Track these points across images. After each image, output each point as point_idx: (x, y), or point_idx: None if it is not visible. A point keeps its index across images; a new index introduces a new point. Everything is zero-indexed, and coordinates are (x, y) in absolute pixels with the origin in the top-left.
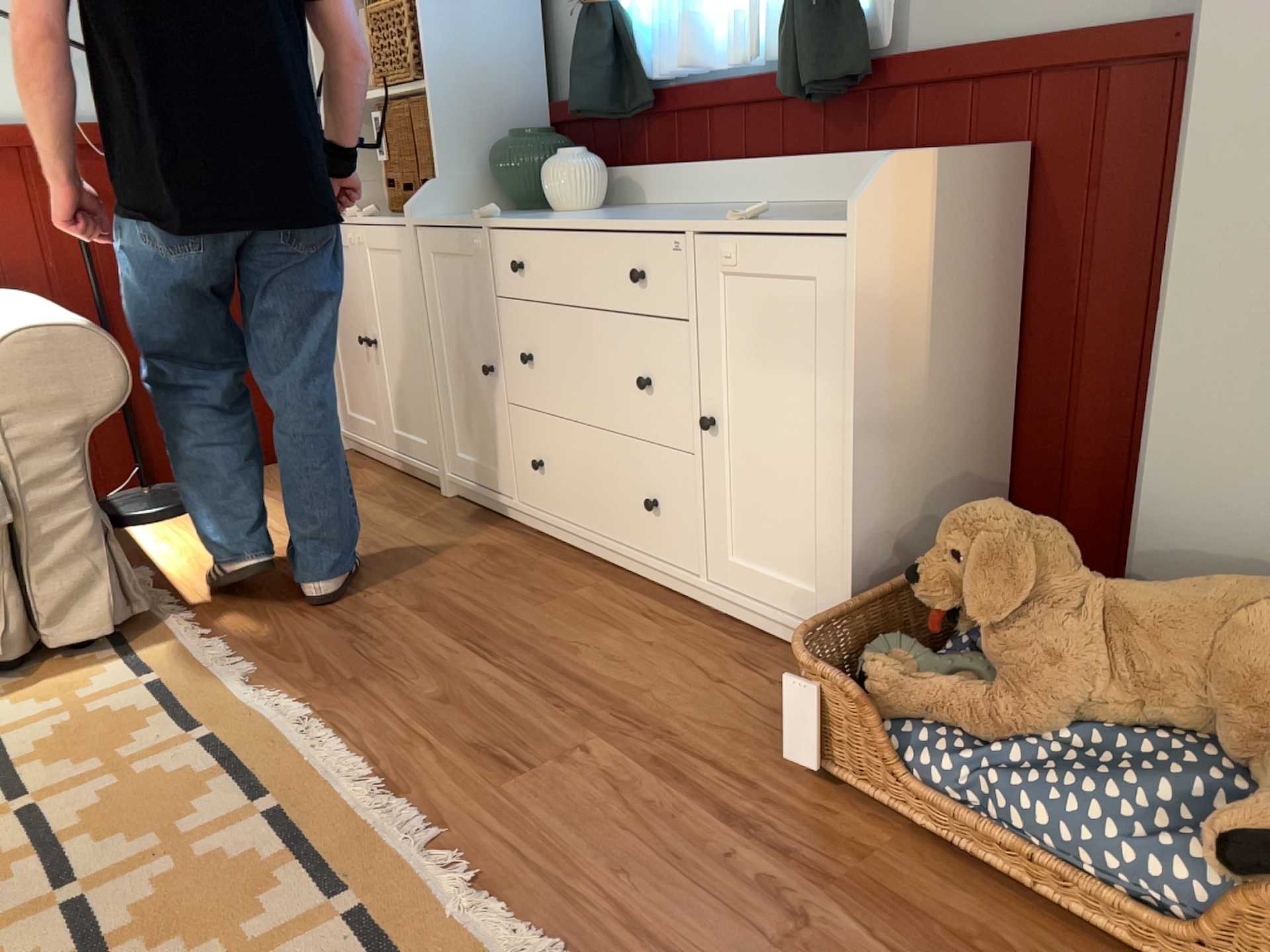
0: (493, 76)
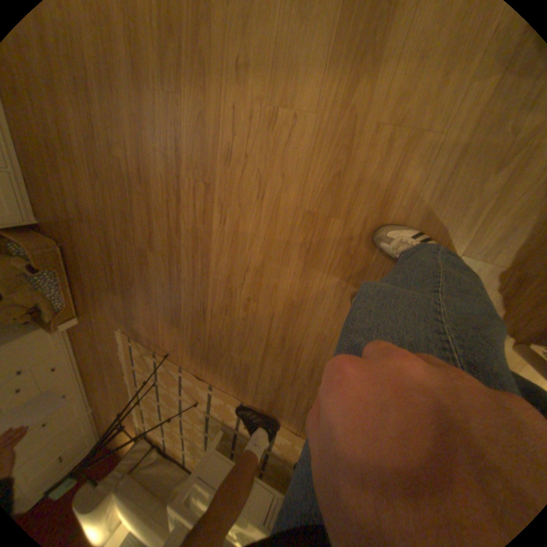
0: None
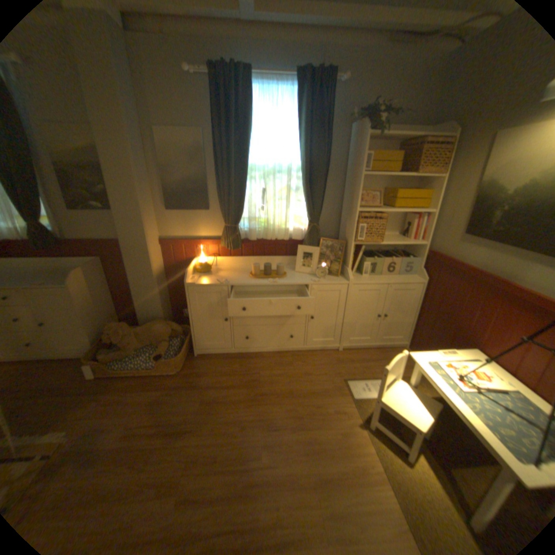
0: None
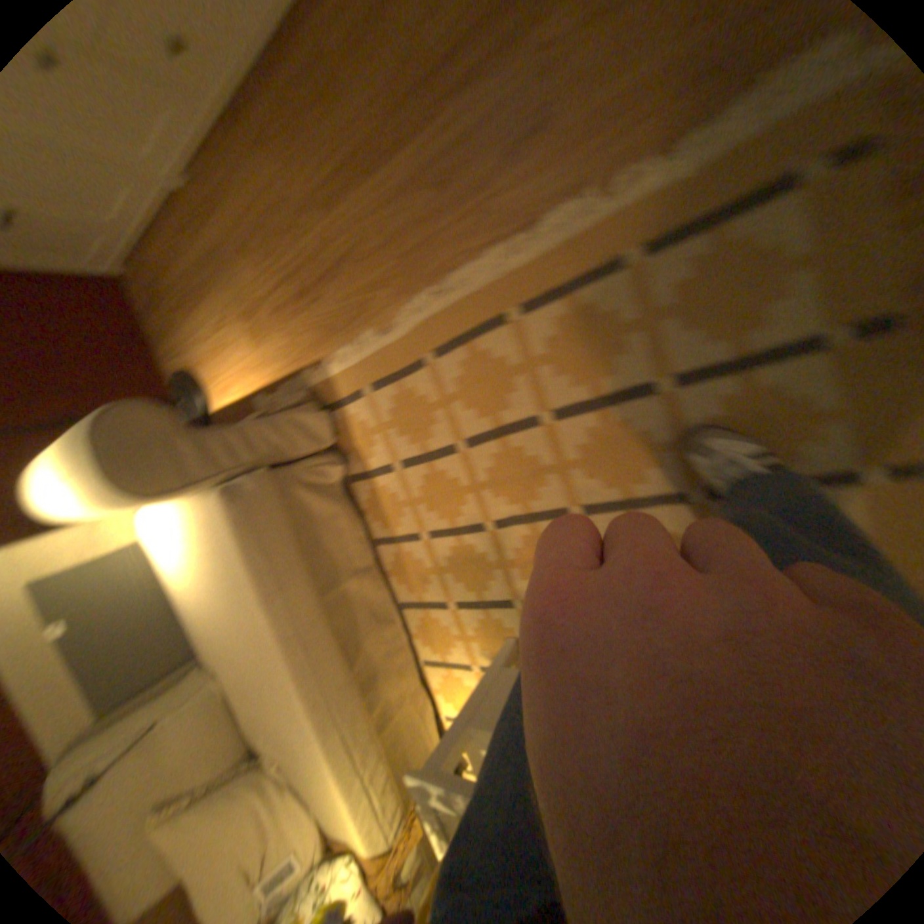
0: None
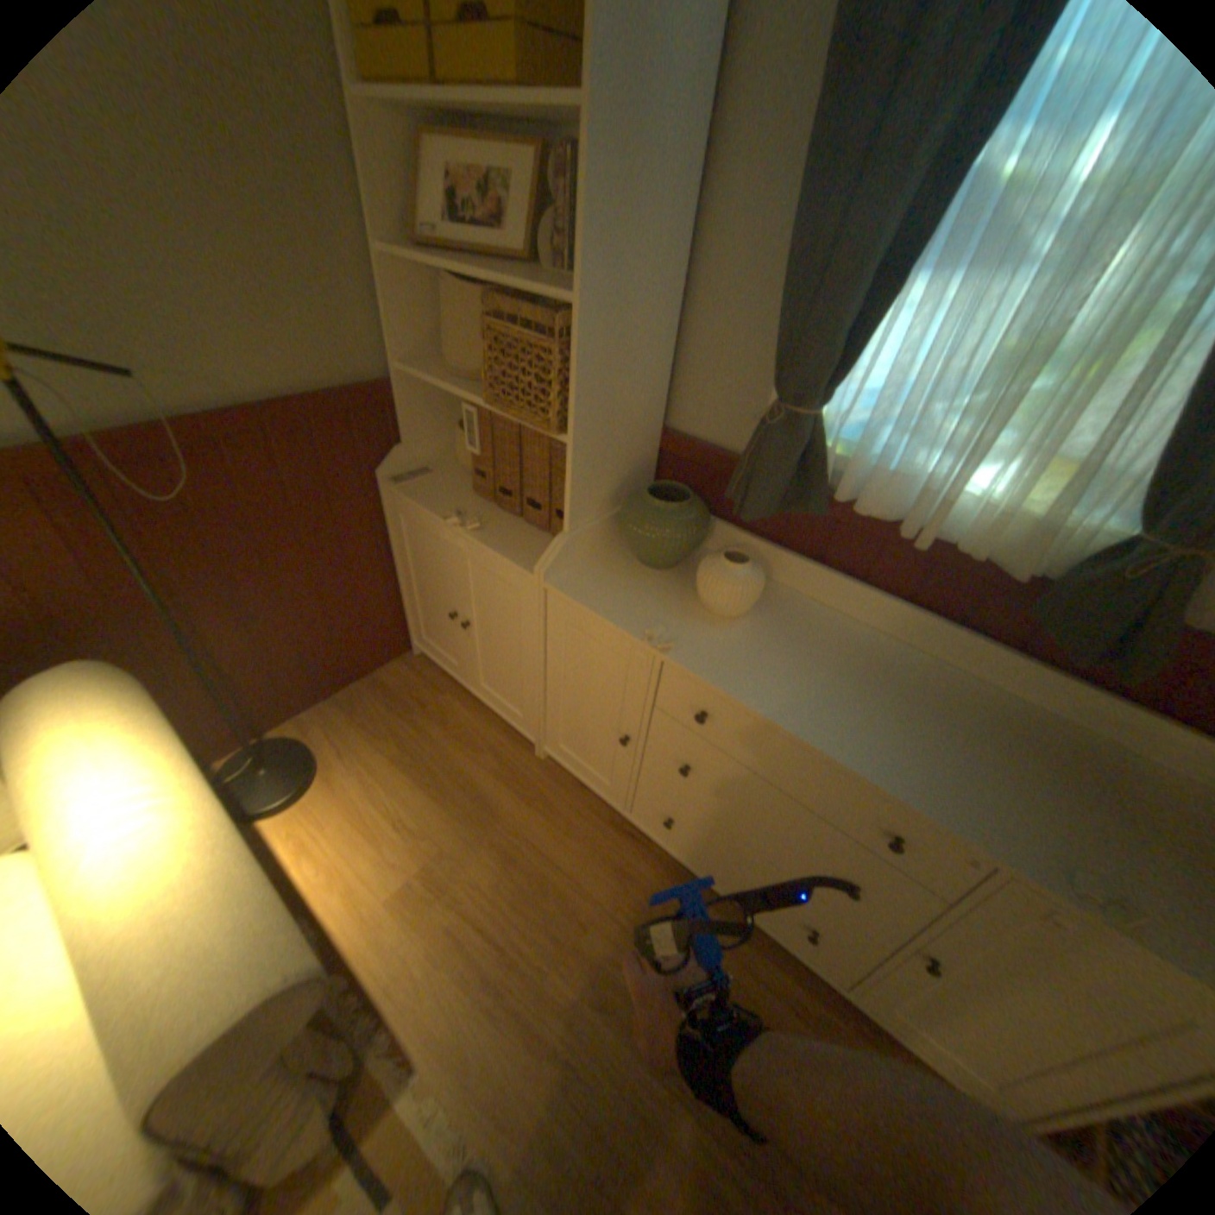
0: (629, 415)
